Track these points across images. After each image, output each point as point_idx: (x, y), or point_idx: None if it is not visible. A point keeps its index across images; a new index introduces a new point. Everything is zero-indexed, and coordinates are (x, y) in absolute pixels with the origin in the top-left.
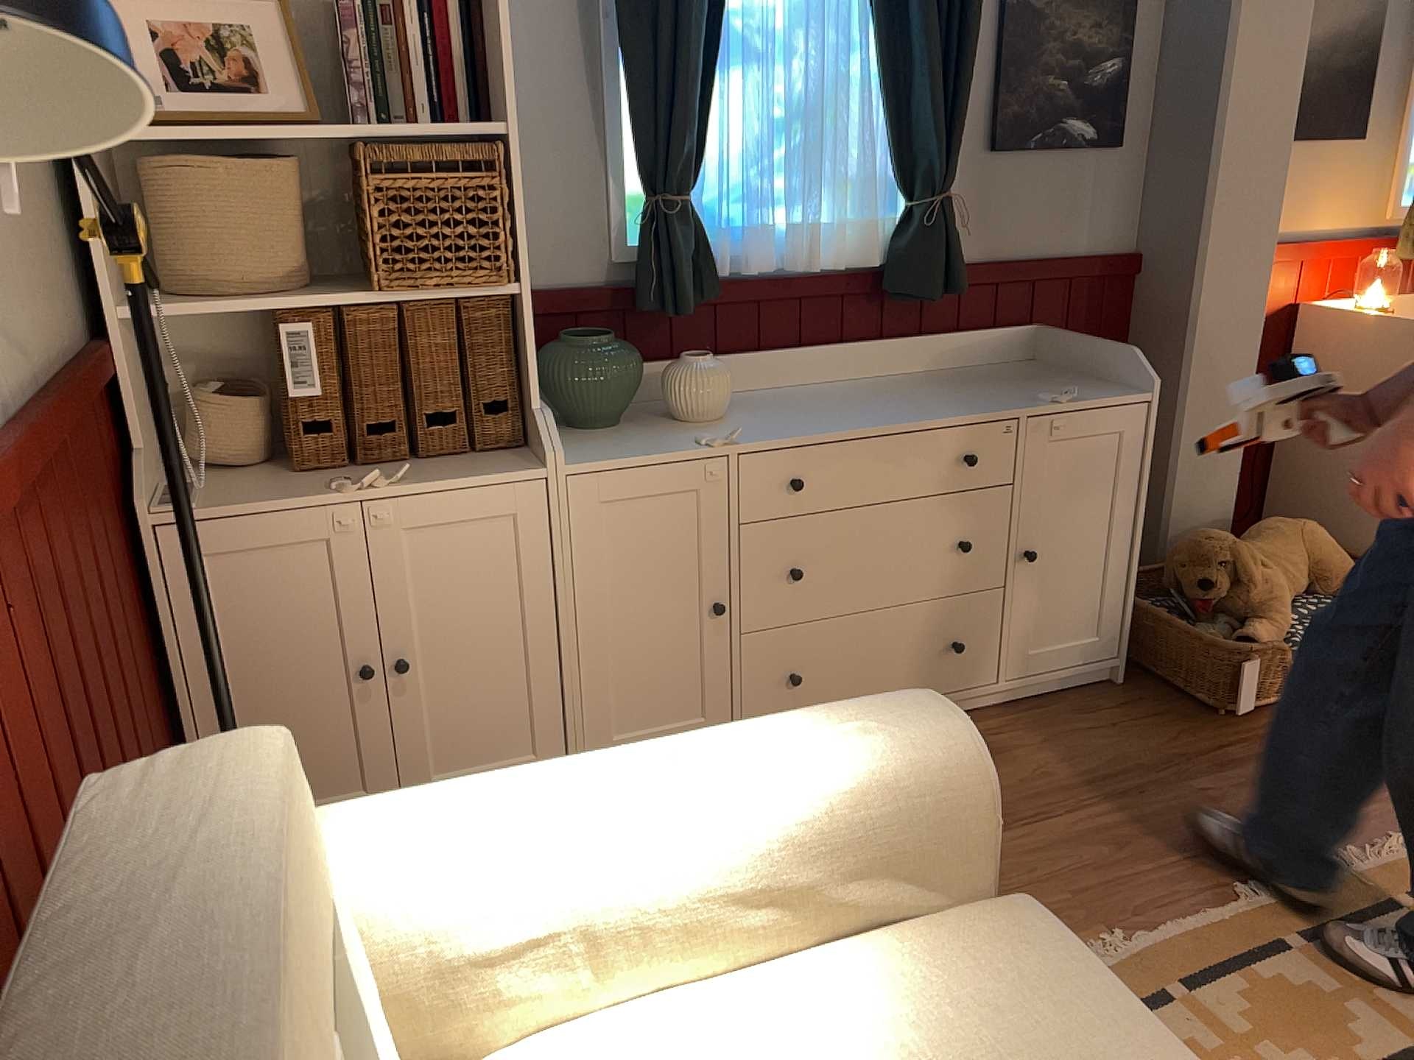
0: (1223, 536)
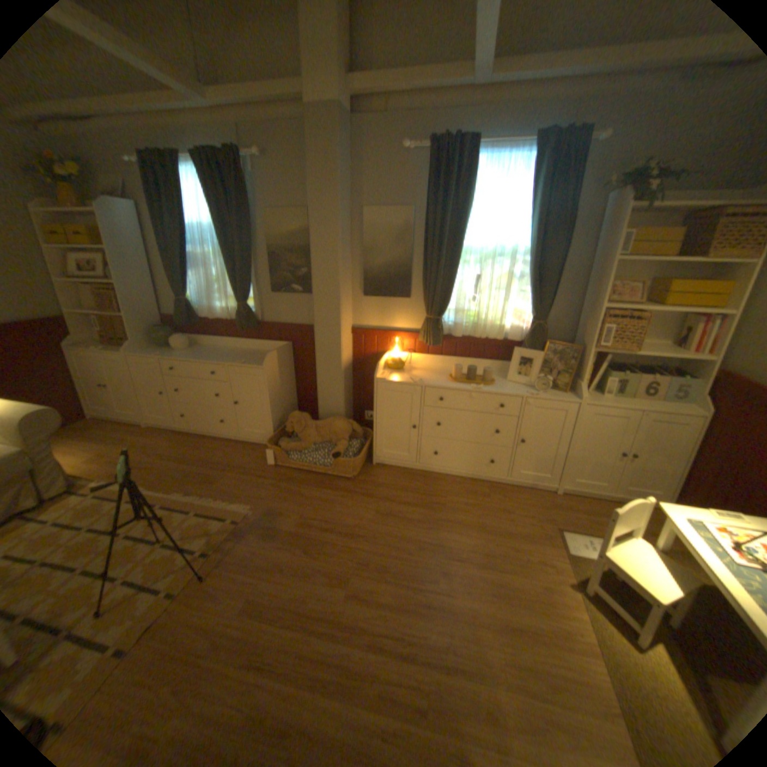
0: (302, 415)
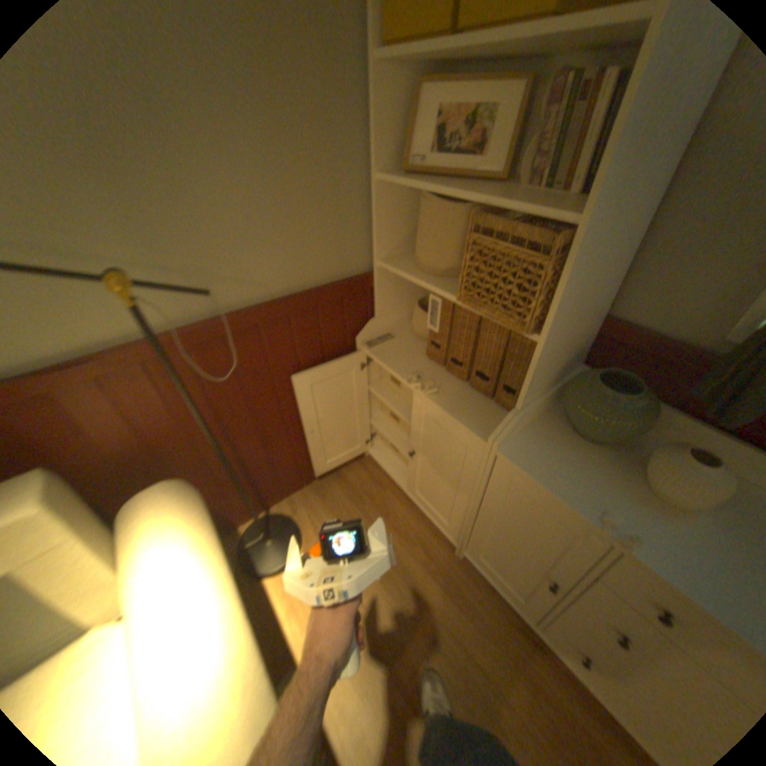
0: None
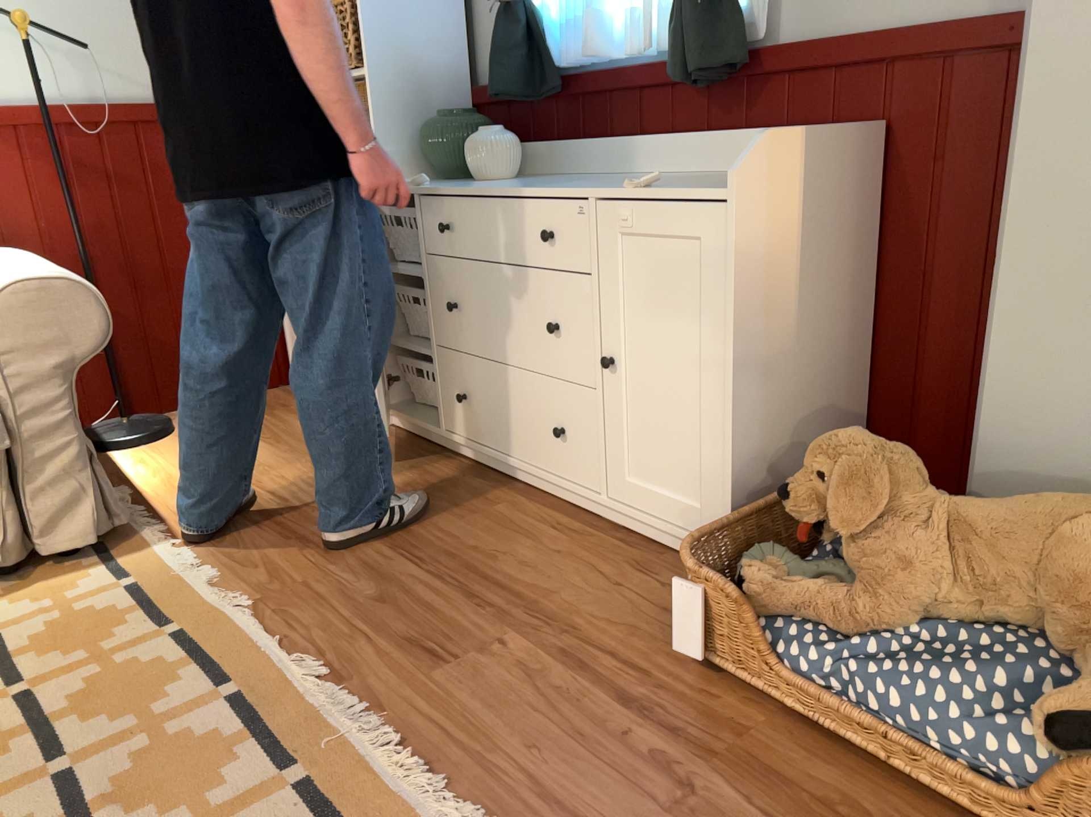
0: (883, 446)
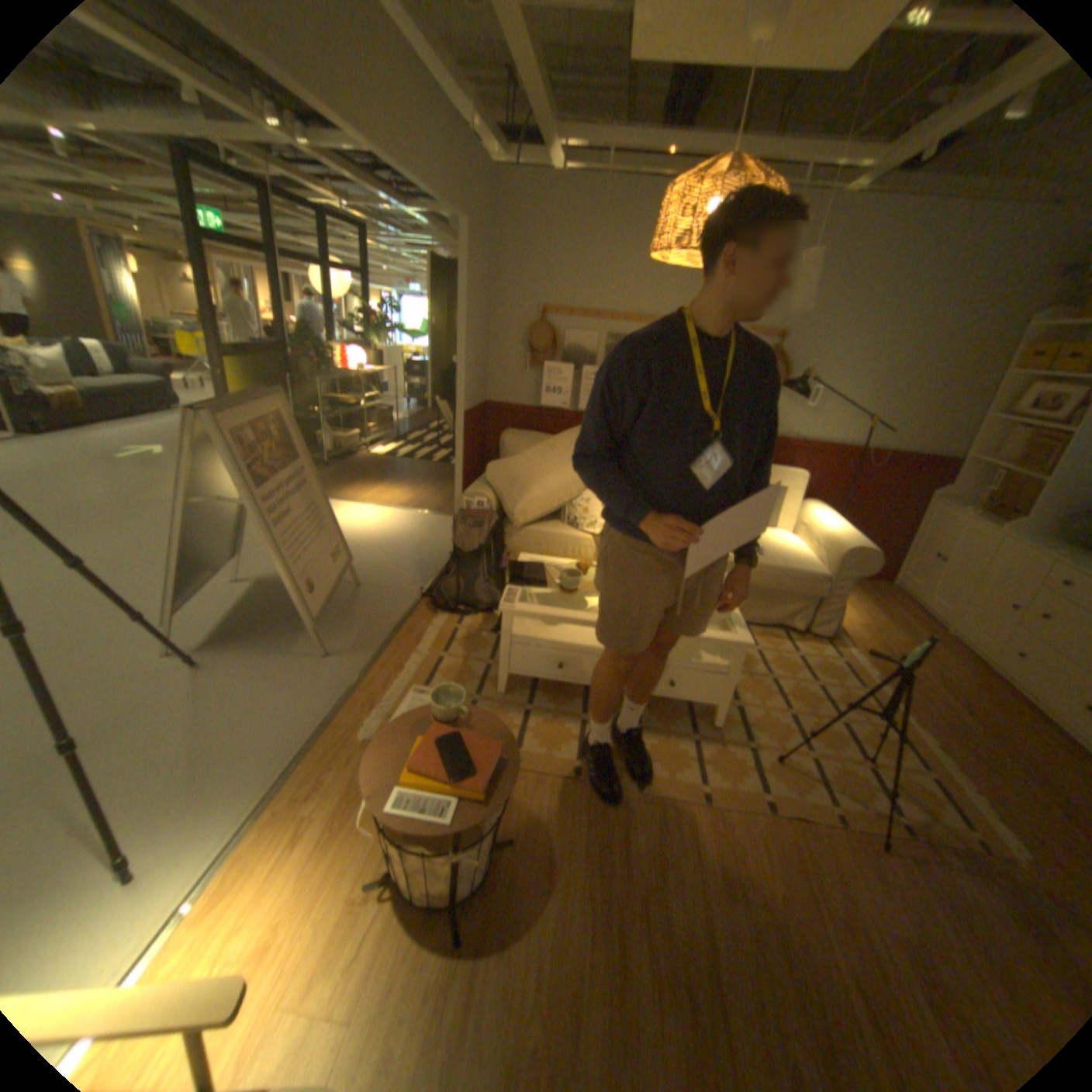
0: None
